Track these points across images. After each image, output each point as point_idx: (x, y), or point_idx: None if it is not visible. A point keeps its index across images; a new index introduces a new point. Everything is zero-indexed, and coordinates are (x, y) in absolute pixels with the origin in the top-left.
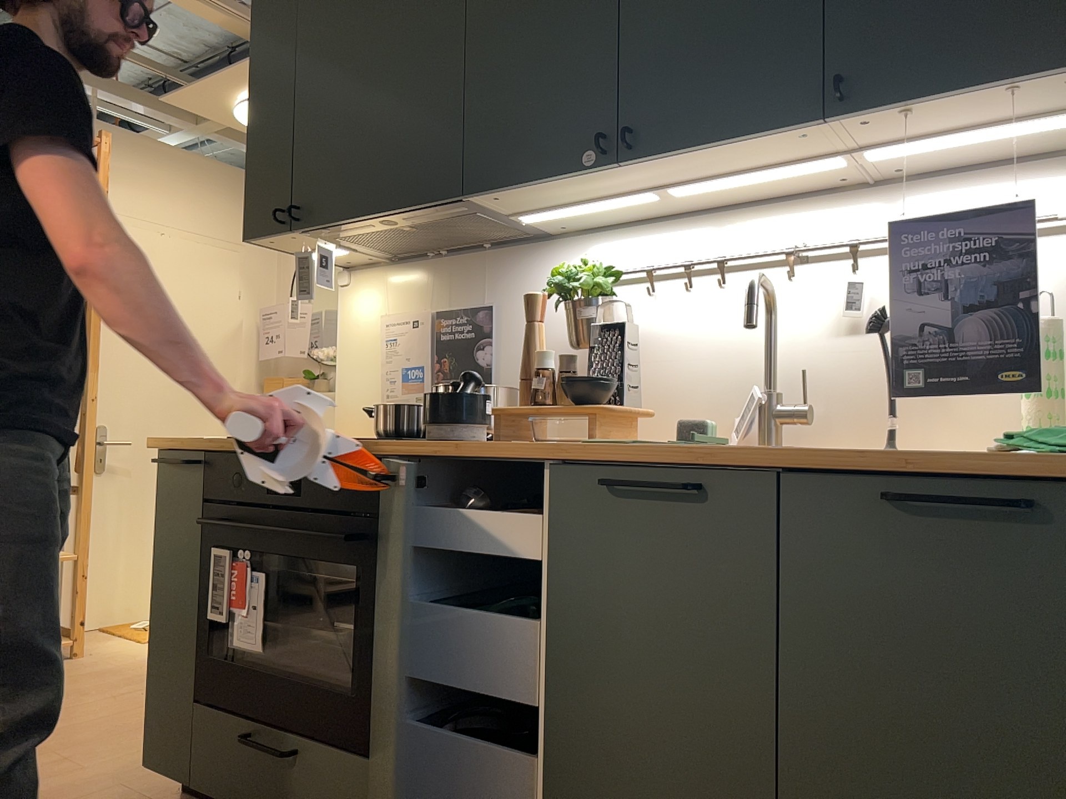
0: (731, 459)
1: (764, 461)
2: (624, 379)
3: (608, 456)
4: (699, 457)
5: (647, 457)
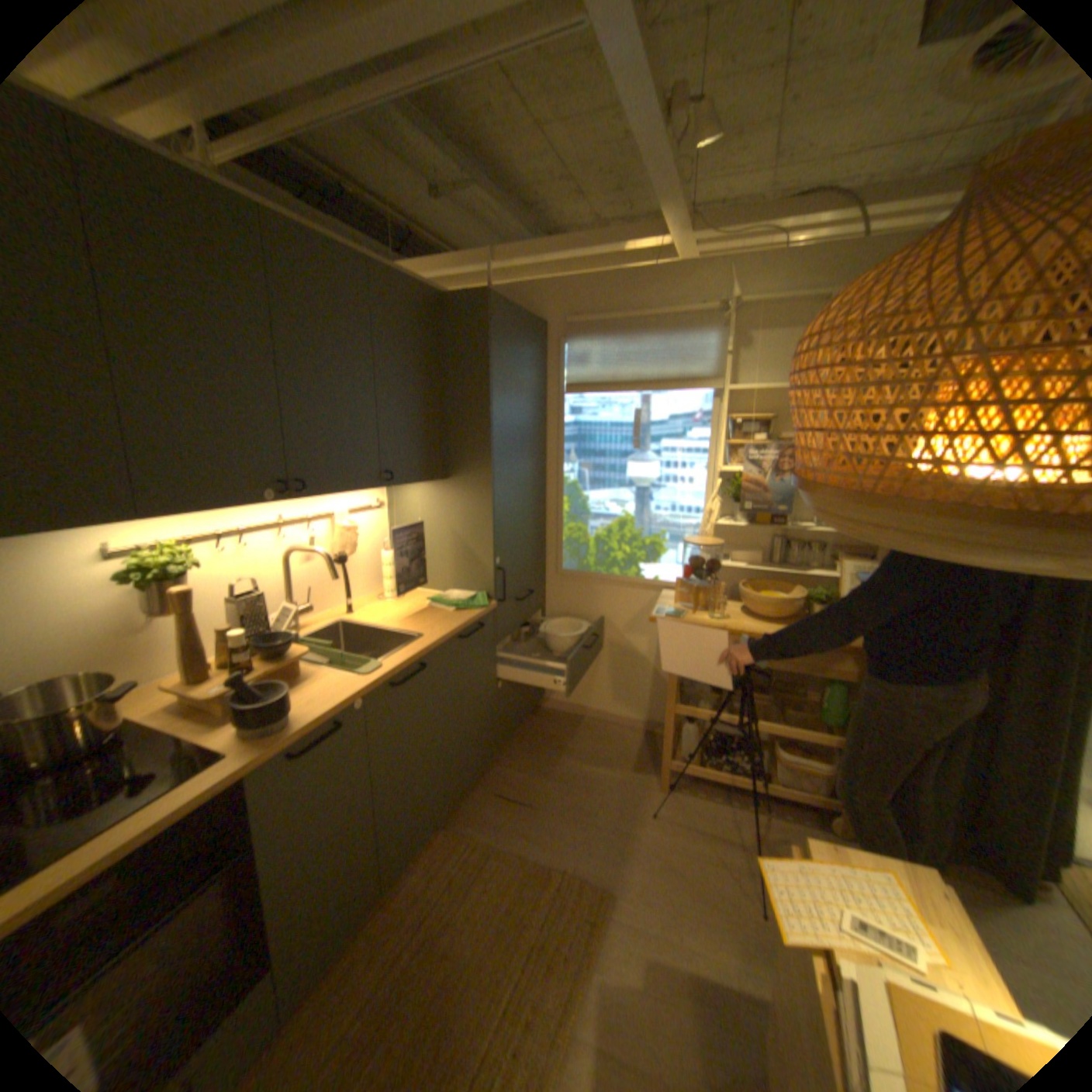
0: (430, 649)
1: (438, 644)
2: (260, 629)
3: (393, 673)
4: (421, 654)
5: (399, 665)
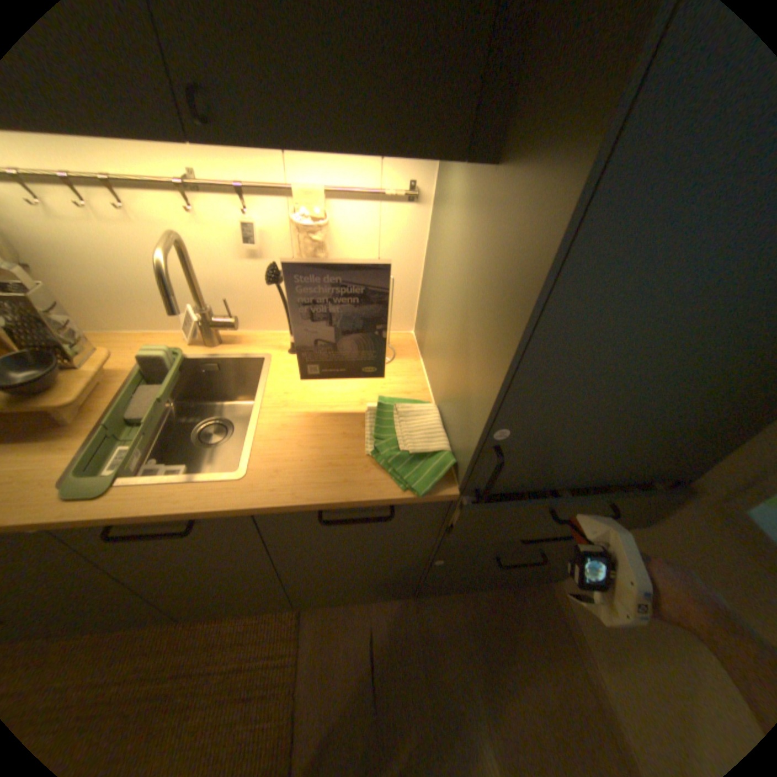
0: (208, 516)
1: (234, 515)
2: (58, 340)
3: (95, 525)
4: (181, 517)
5: (132, 511)
